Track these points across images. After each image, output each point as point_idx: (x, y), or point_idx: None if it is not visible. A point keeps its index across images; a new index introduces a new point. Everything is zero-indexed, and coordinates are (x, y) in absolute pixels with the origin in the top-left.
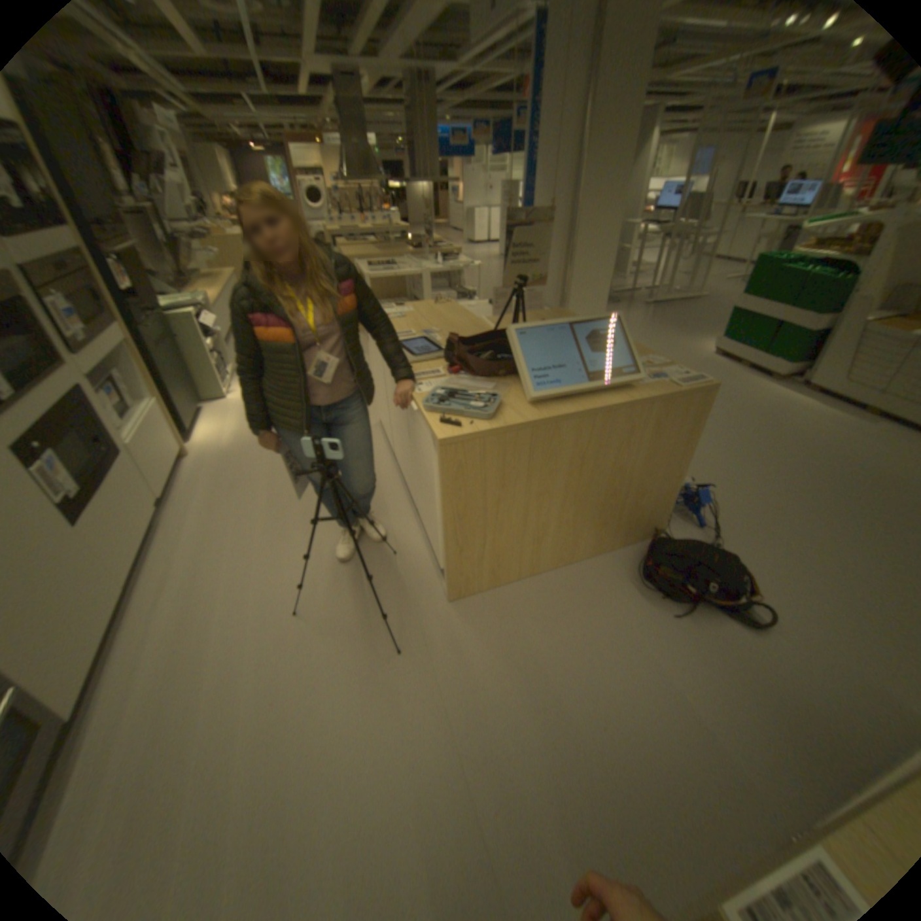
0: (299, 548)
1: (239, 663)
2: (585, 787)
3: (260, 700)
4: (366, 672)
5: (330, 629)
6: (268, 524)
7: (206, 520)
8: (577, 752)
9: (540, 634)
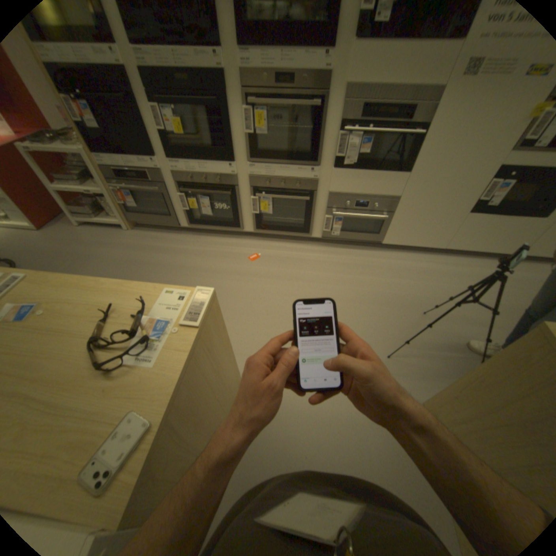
0: (486, 325)
1: (400, 292)
2: (289, 425)
3: (379, 298)
4: (383, 341)
5: (414, 331)
6: (512, 311)
7: (512, 280)
8: (305, 434)
9: (387, 468)
